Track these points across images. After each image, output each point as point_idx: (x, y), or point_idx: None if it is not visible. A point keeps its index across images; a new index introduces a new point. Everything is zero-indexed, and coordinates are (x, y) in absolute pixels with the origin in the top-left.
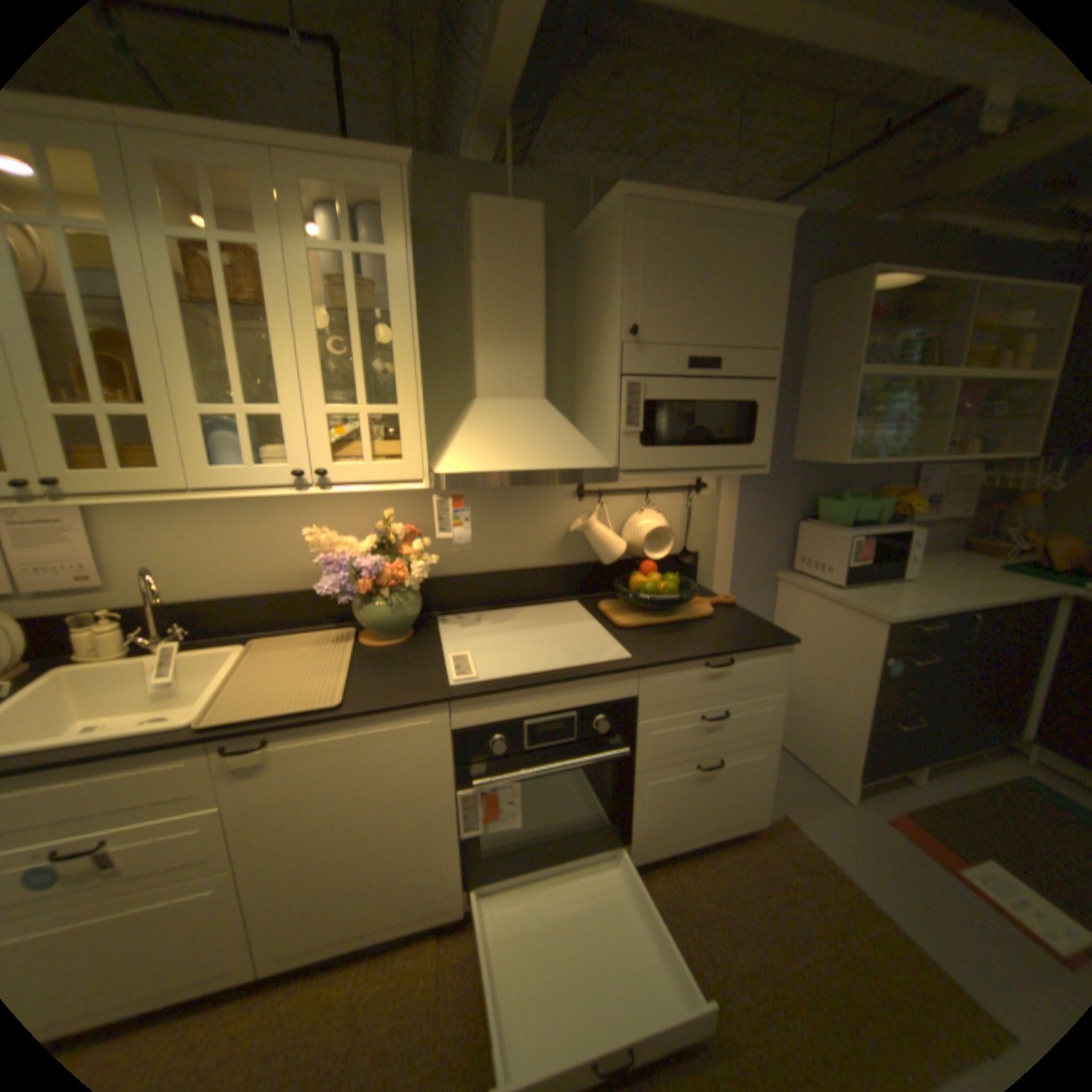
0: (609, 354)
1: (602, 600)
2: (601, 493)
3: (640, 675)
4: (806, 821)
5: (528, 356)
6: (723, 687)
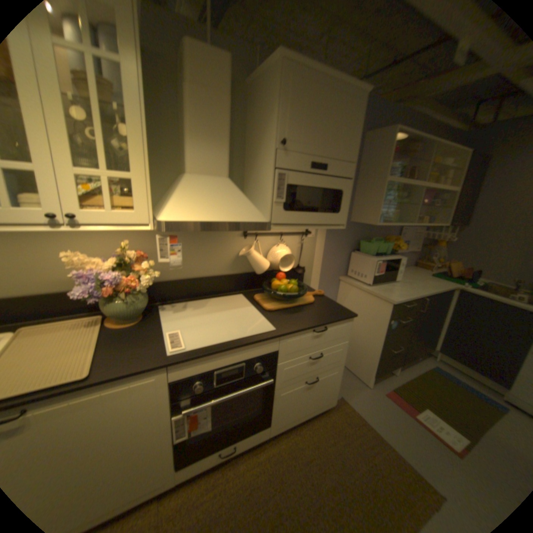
0: (268, 154)
1: (256, 293)
2: (257, 234)
3: (280, 338)
4: (351, 398)
5: (219, 149)
6: (321, 341)
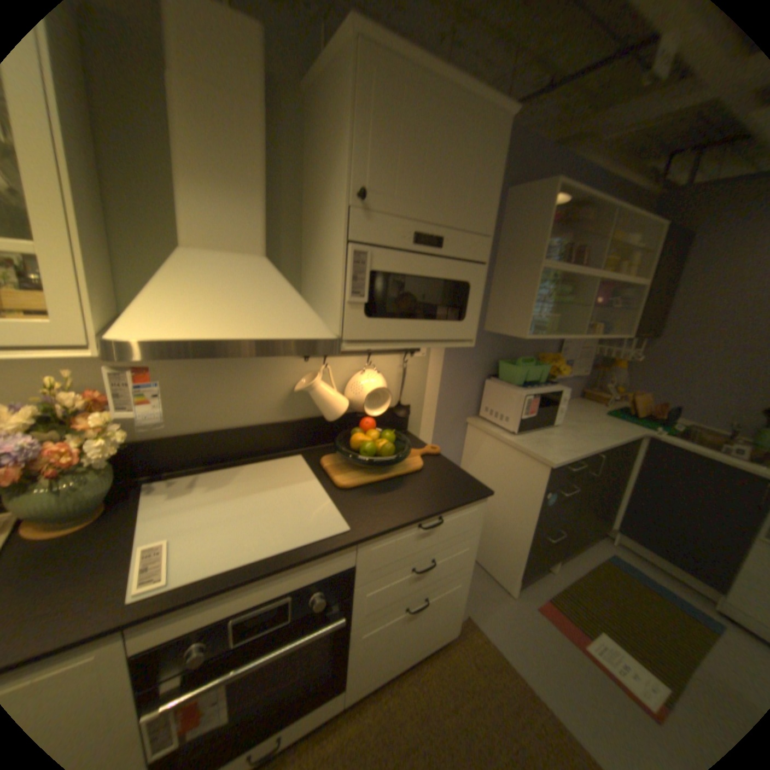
0: (336, 216)
1: (325, 453)
2: None
3: (358, 546)
4: (483, 617)
5: (245, 204)
6: (432, 540)
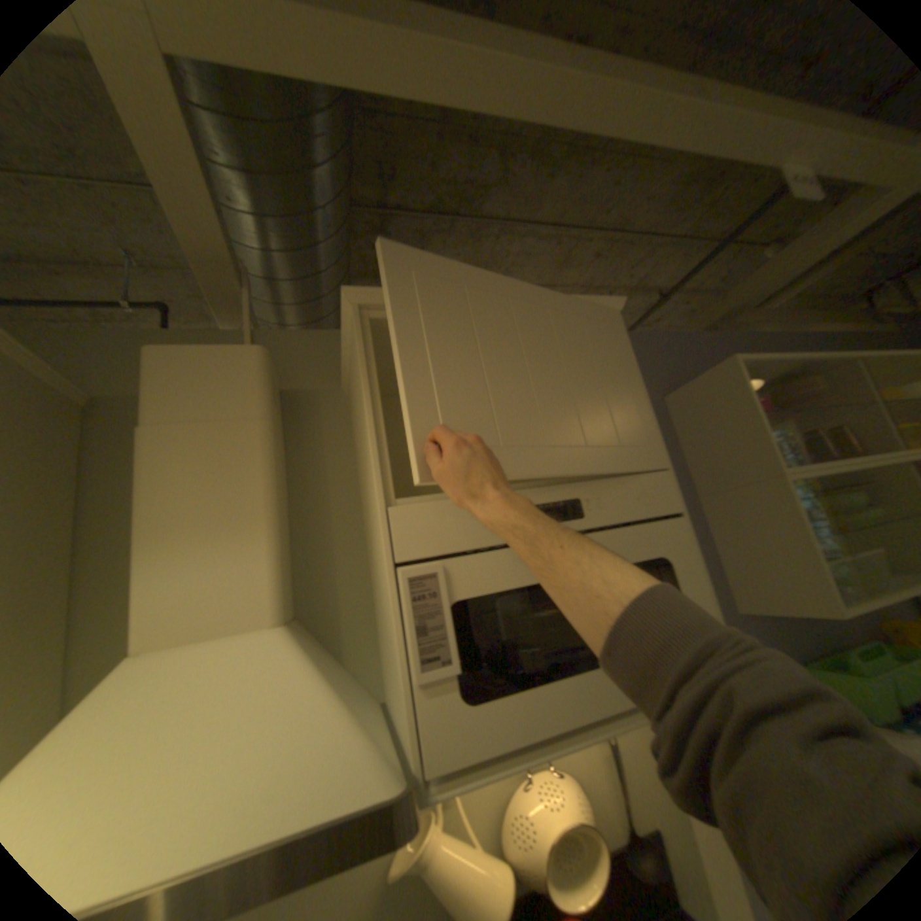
0: (379, 528)
1: None
2: None
3: None
4: None
5: (239, 556)
6: None
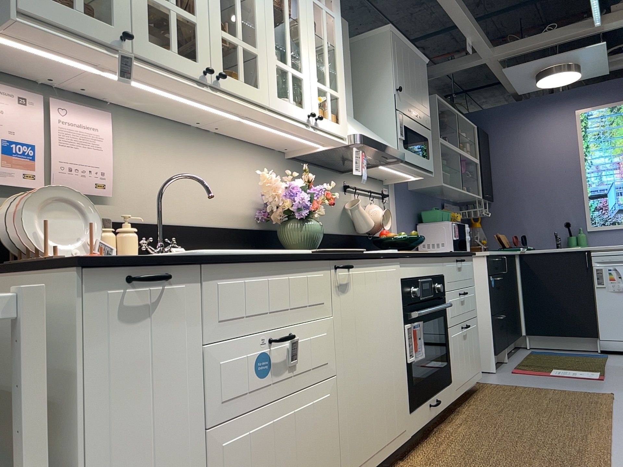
0: (383, 101)
1: None
2: (355, 189)
3: (443, 260)
4: (485, 380)
5: (349, 94)
6: (462, 275)
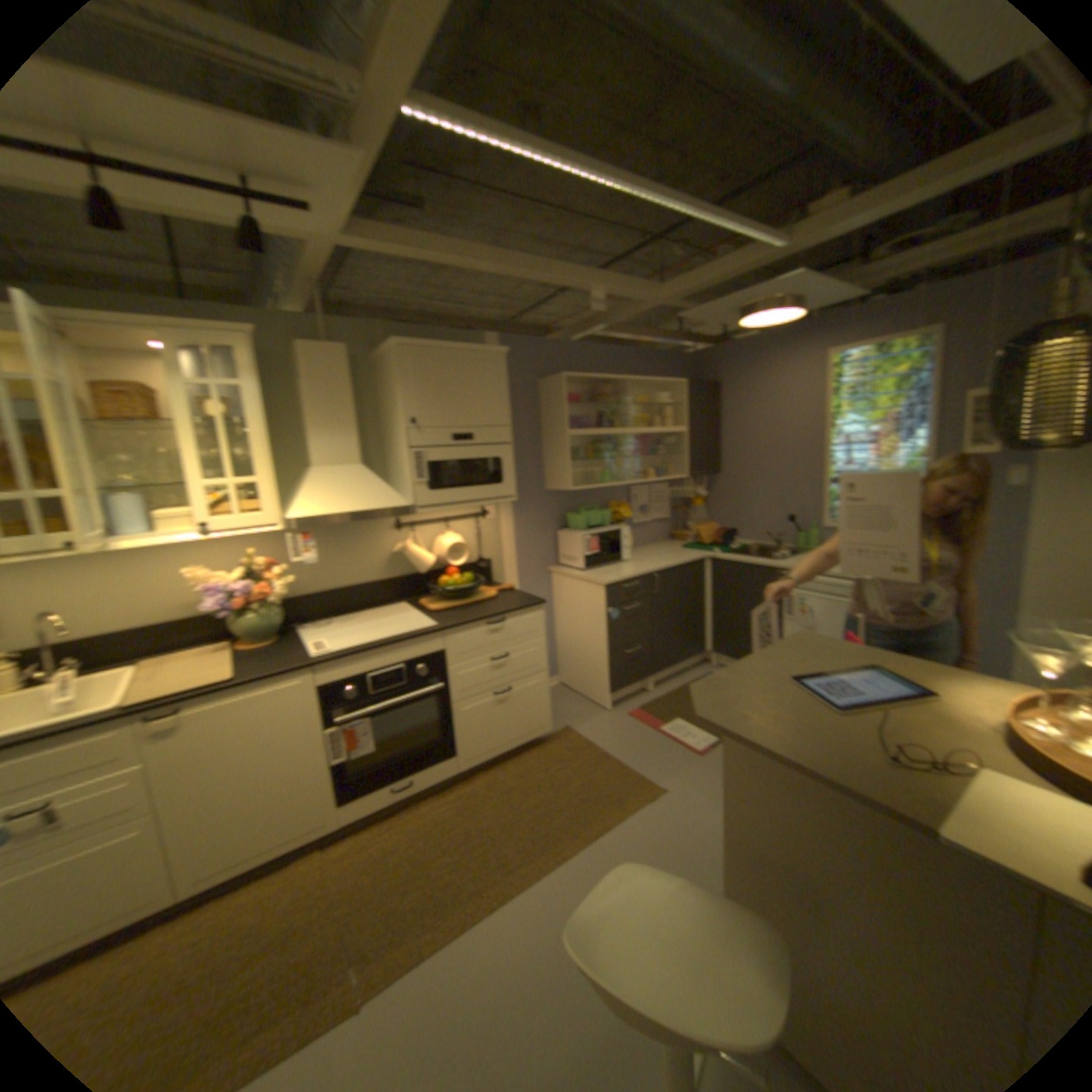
0: (398, 435)
1: (420, 598)
2: (411, 524)
3: (442, 634)
4: (577, 725)
5: (343, 438)
6: (499, 636)
